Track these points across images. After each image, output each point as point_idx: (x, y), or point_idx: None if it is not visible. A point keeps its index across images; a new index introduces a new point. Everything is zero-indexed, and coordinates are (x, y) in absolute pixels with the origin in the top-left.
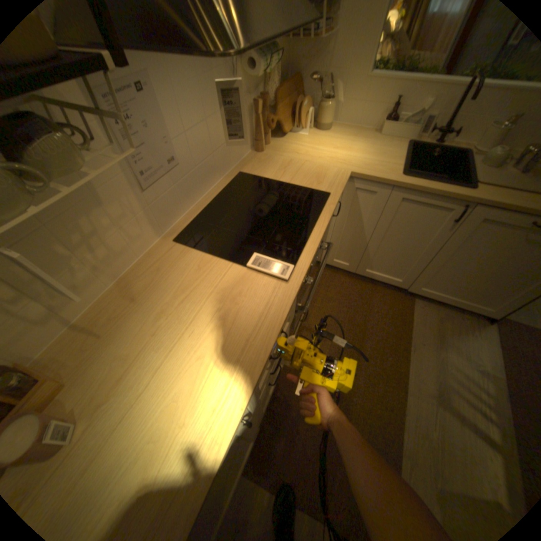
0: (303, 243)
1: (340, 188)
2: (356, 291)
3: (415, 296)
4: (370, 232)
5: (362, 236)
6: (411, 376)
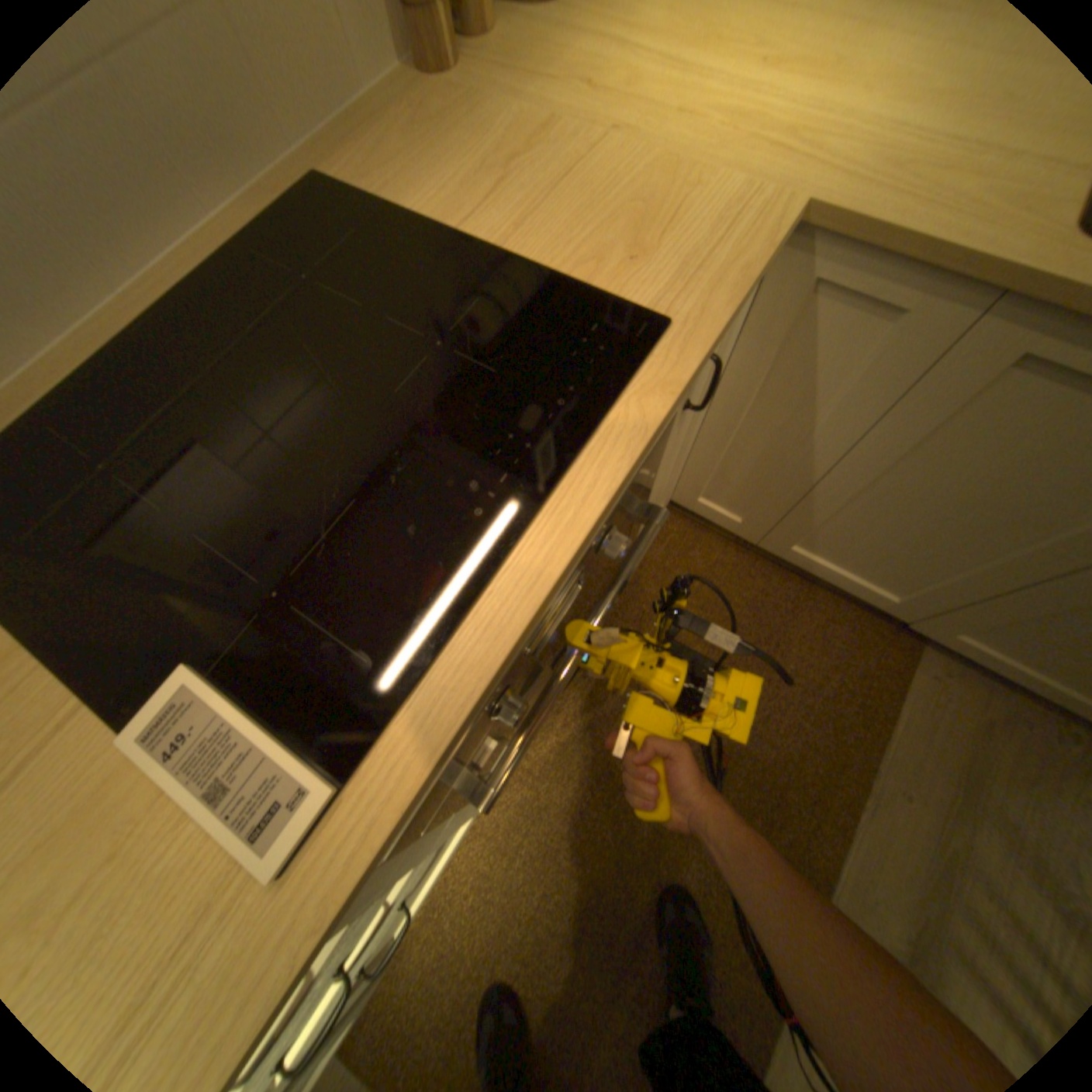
0: (449, 625)
1: (735, 293)
2: (752, 596)
3: (933, 638)
4: (839, 452)
5: (805, 457)
6: (847, 888)
